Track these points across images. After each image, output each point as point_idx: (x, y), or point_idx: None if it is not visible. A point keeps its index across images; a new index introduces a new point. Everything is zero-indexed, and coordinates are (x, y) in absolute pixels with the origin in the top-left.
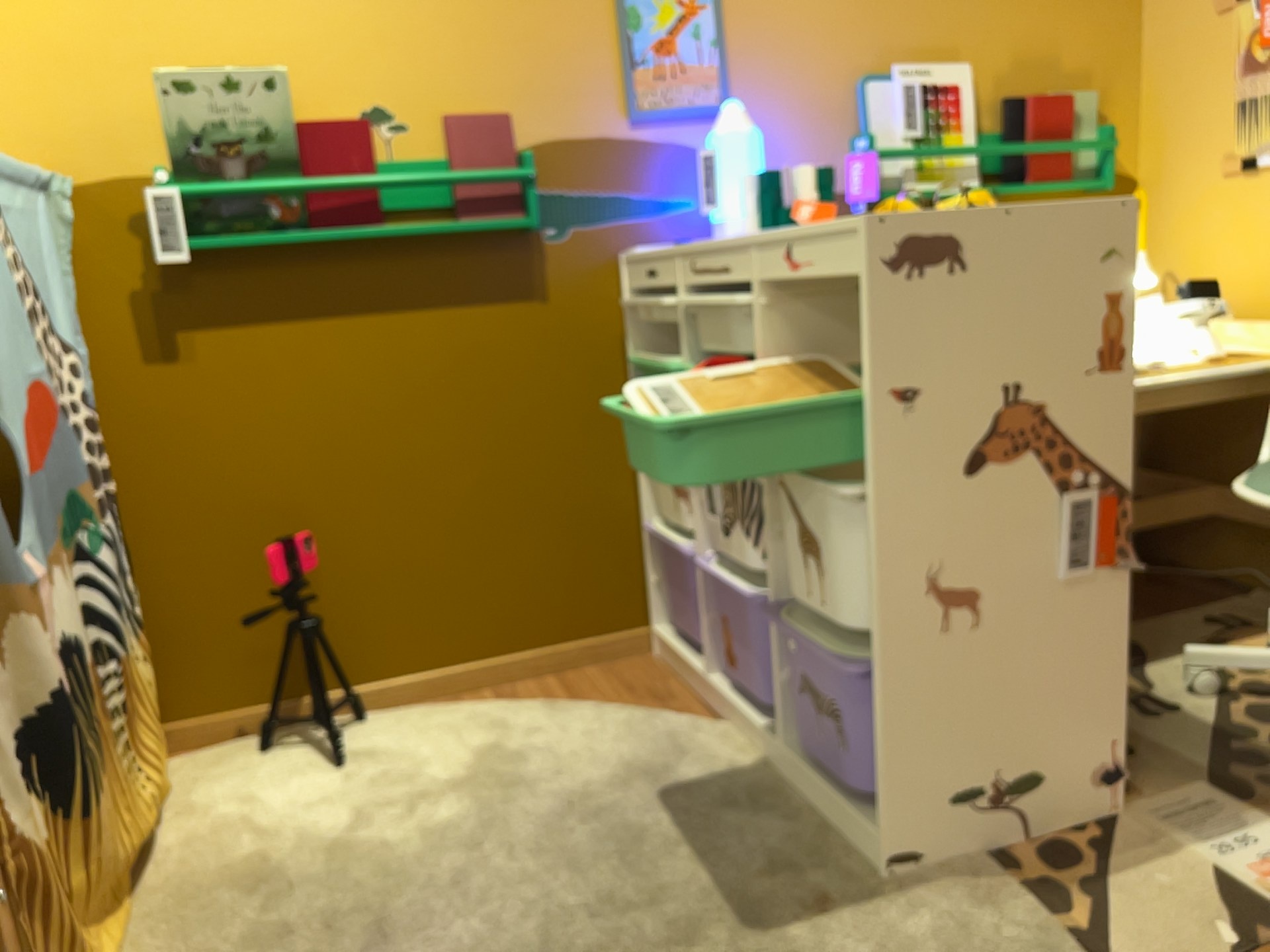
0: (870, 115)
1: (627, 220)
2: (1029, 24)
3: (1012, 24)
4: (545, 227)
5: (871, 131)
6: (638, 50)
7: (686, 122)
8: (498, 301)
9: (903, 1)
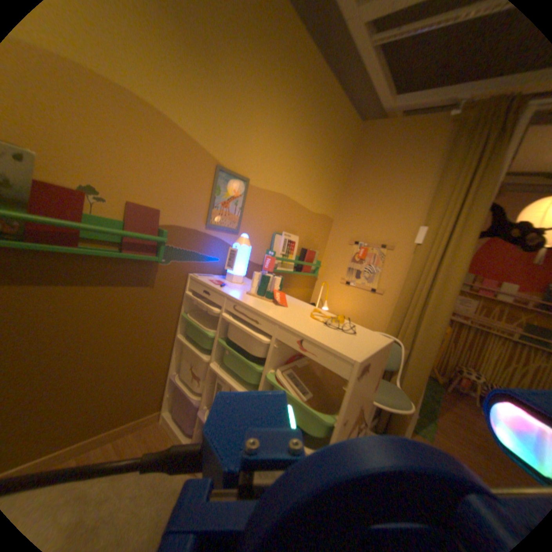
0: (275, 245)
1: (196, 262)
2: (312, 230)
3: (309, 229)
4: (163, 260)
5: (274, 249)
6: (218, 202)
7: (225, 232)
8: (132, 287)
9: (290, 214)
